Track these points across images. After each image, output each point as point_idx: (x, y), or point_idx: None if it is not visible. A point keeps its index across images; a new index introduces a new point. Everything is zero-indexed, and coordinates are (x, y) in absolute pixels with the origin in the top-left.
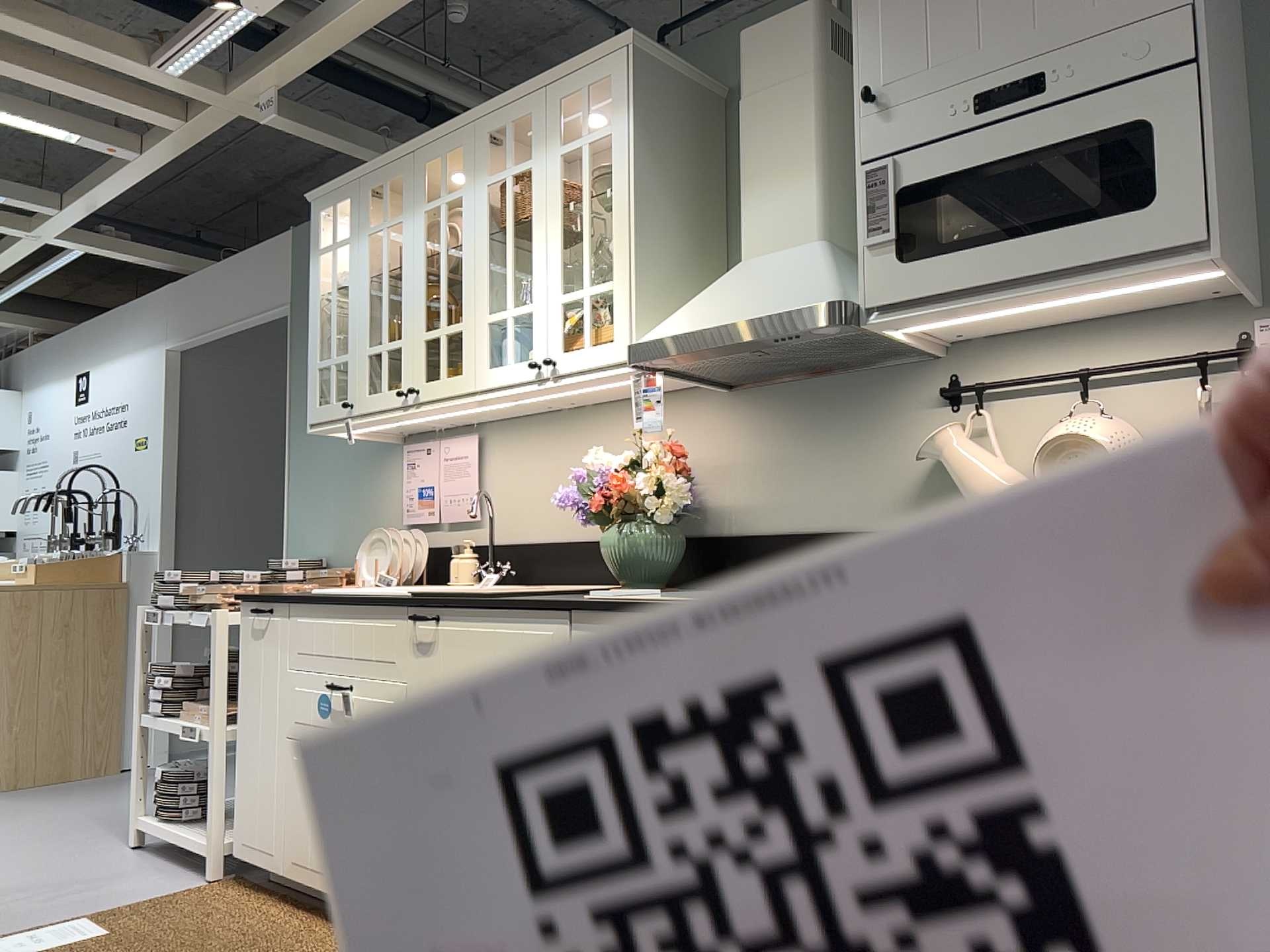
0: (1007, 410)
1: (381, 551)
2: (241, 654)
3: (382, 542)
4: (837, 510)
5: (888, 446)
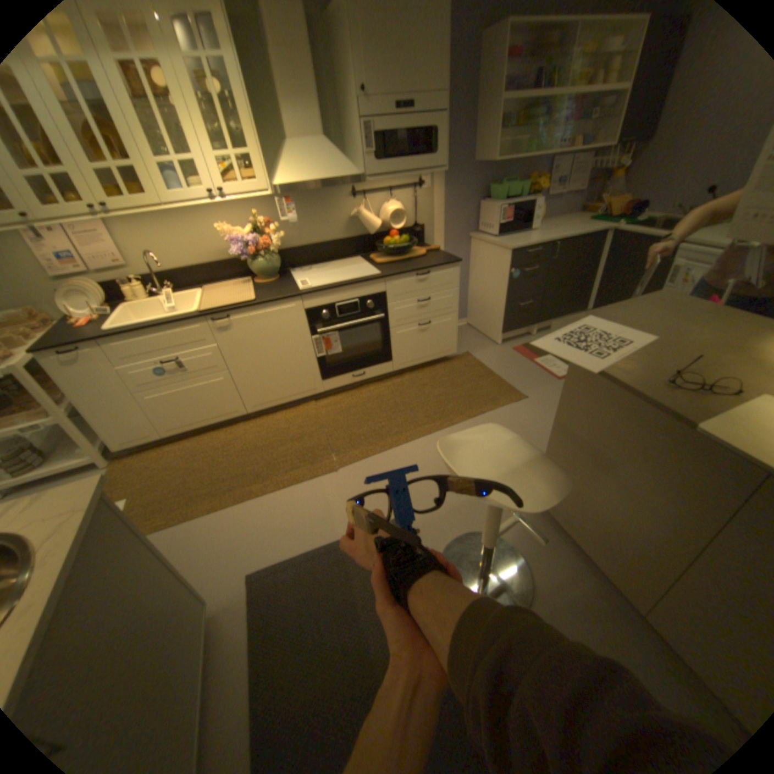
0: (369, 199)
1: (76, 296)
2: (55, 378)
3: (73, 292)
4: (322, 235)
5: (335, 212)
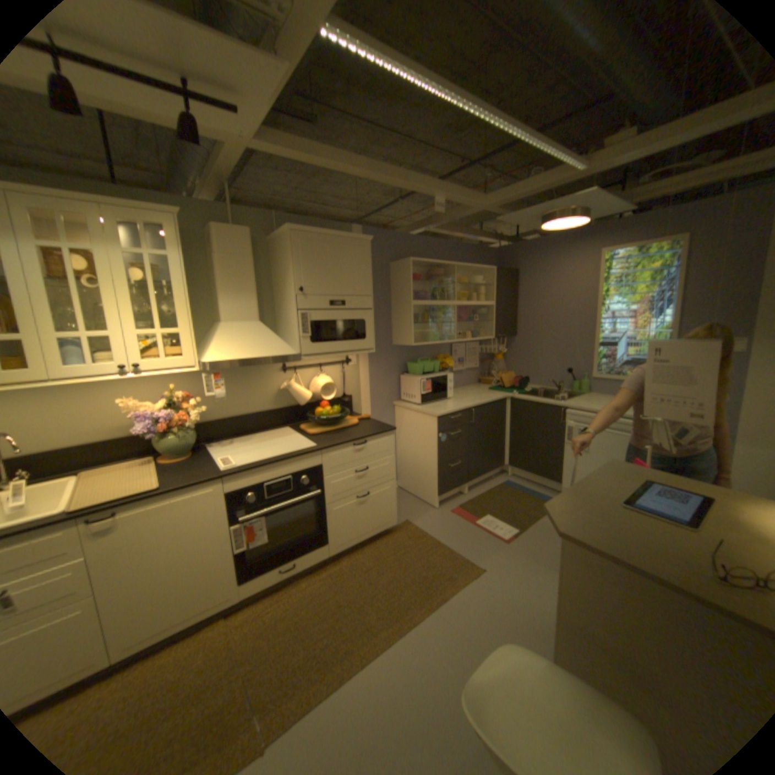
0: (300, 373)
1: None
2: None
3: None
4: (247, 407)
5: (264, 384)
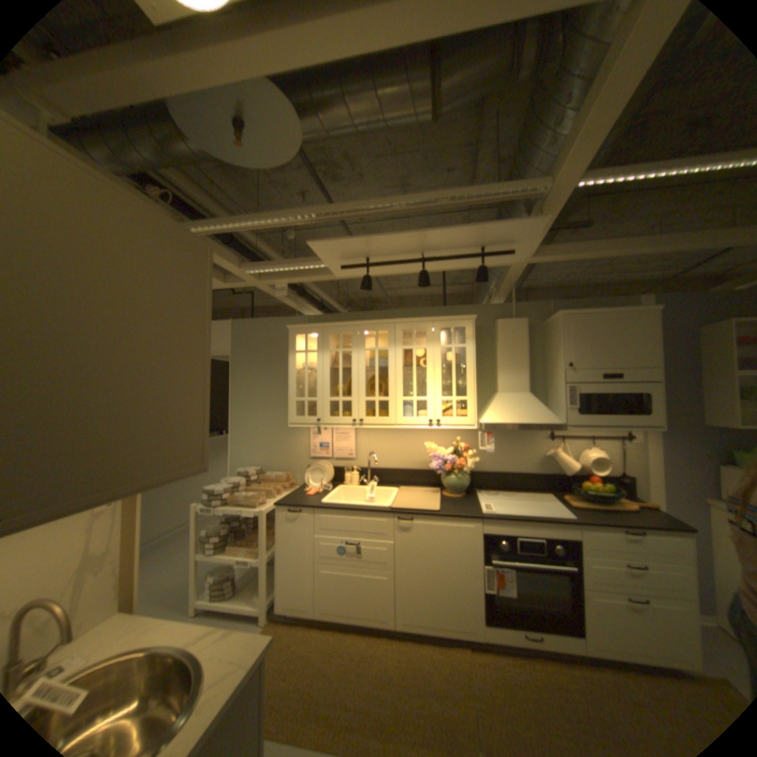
0: (569, 443)
1: (317, 472)
2: (277, 528)
3: (318, 469)
4: (514, 467)
5: (531, 449)
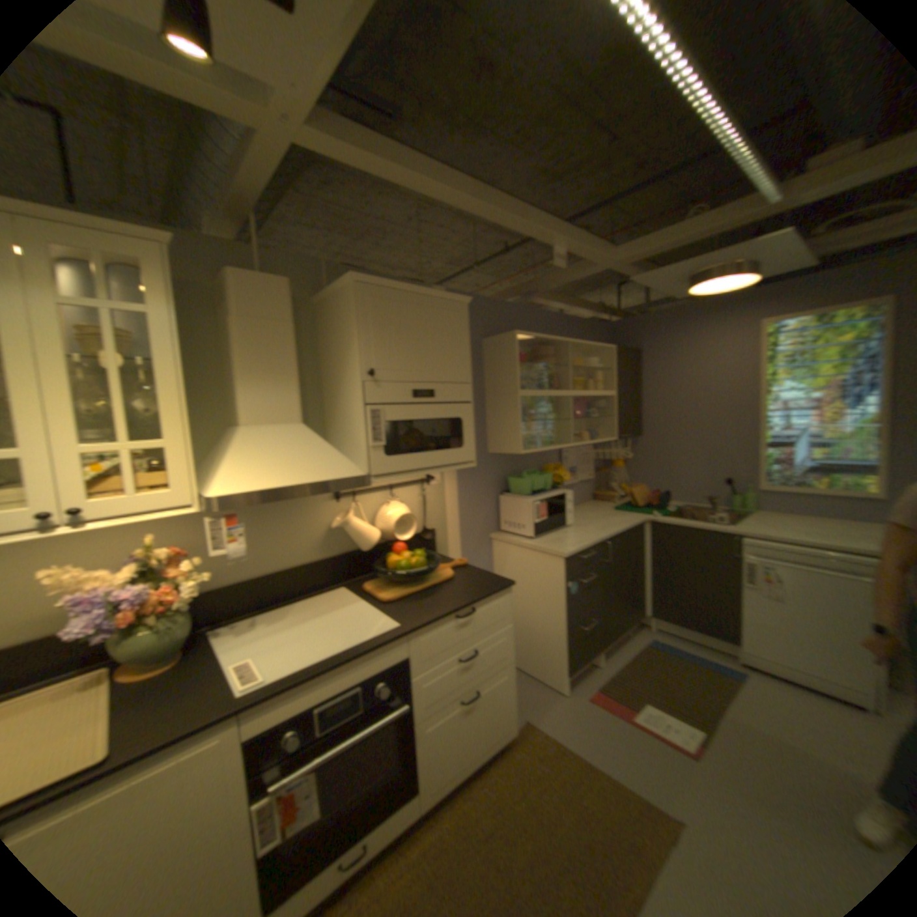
0: (362, 501)
1: None
2: None
3: None
4: (281, 560)
5: (308, 522)
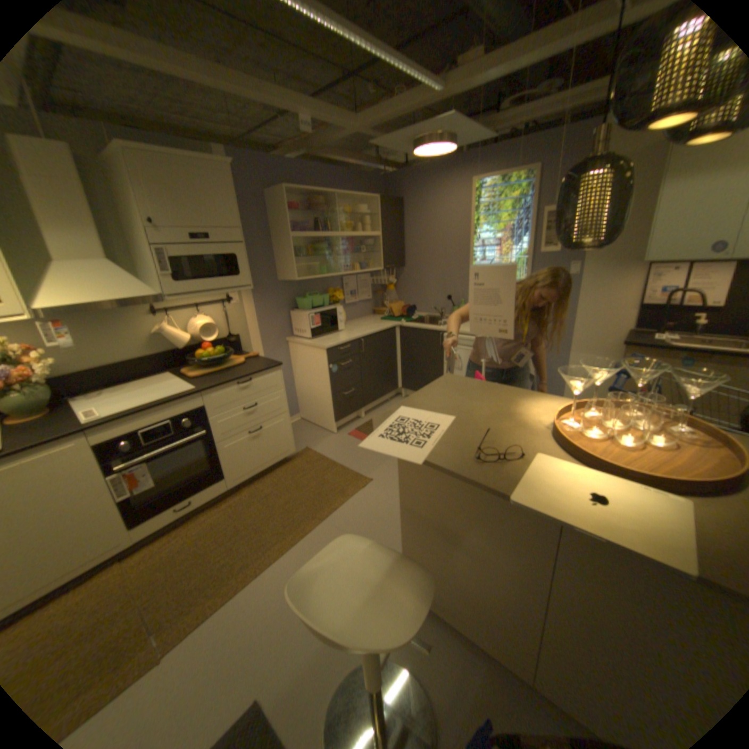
0: (173, 315)
1: None
2: None
3: None
4: (114, 355)
5: (131, 329)
